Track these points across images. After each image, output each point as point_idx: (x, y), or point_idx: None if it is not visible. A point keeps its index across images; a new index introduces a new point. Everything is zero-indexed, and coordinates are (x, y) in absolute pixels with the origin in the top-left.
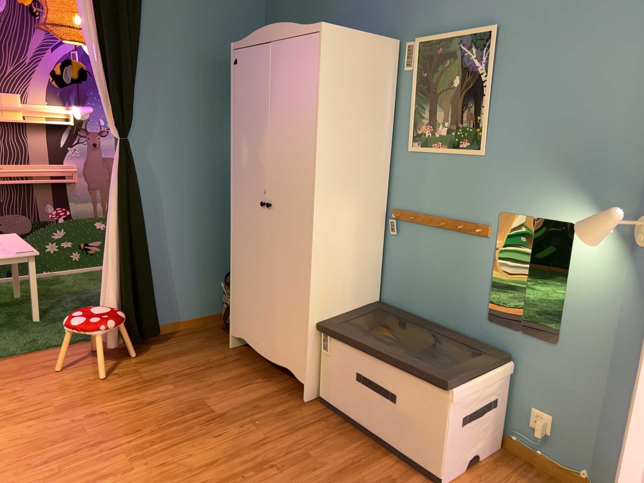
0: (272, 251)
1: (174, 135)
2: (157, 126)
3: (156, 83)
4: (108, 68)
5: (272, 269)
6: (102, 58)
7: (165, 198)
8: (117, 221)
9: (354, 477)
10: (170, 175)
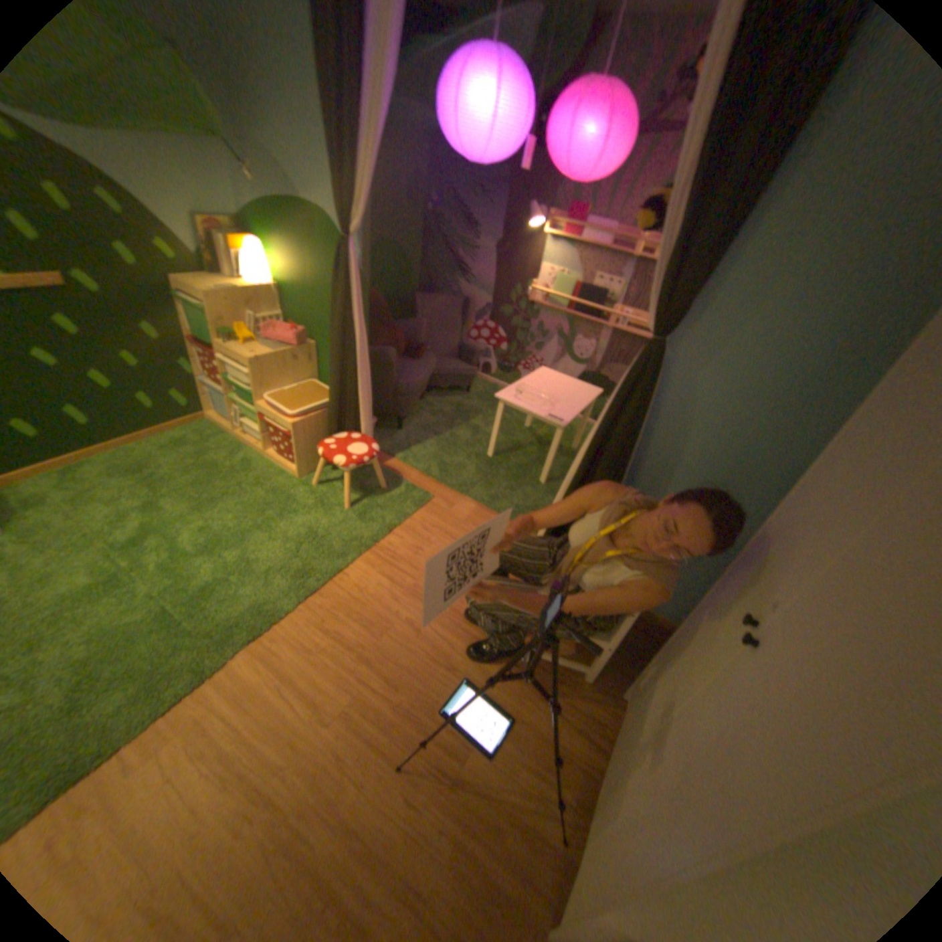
0: (709, 712)
1: (773, 360)
2: (747, 335)
3: (796, 248)
4: (695, 205)
5: (689, 731)
6: (695, 184)
7: (691, 454)
8: (588, 453)
9: None
10: (720, 425)
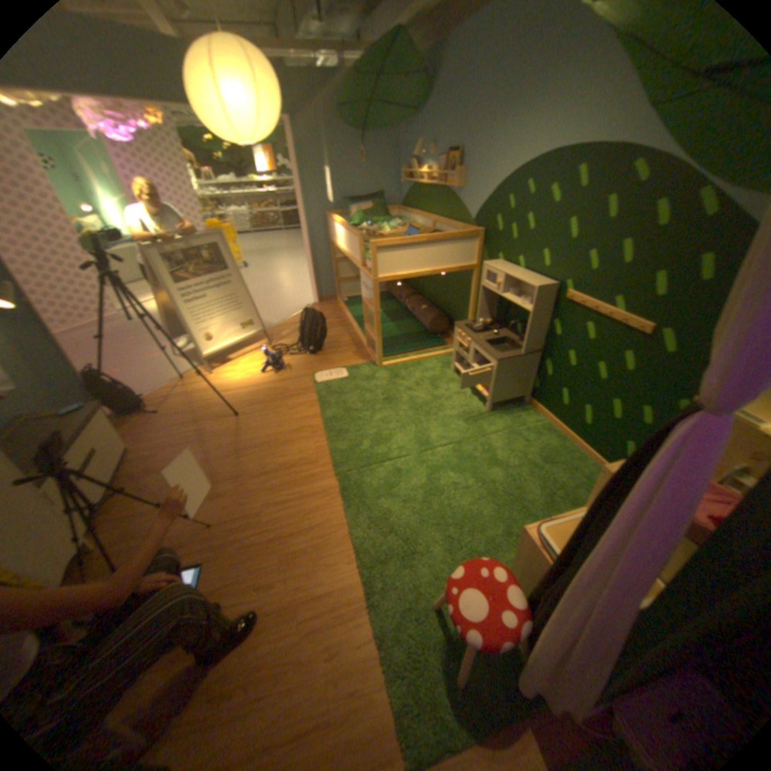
0: None
1: None
2: None
3: None
4: None
5: None
6: None
7: None
8: None
9: (156, 467)
10: None
